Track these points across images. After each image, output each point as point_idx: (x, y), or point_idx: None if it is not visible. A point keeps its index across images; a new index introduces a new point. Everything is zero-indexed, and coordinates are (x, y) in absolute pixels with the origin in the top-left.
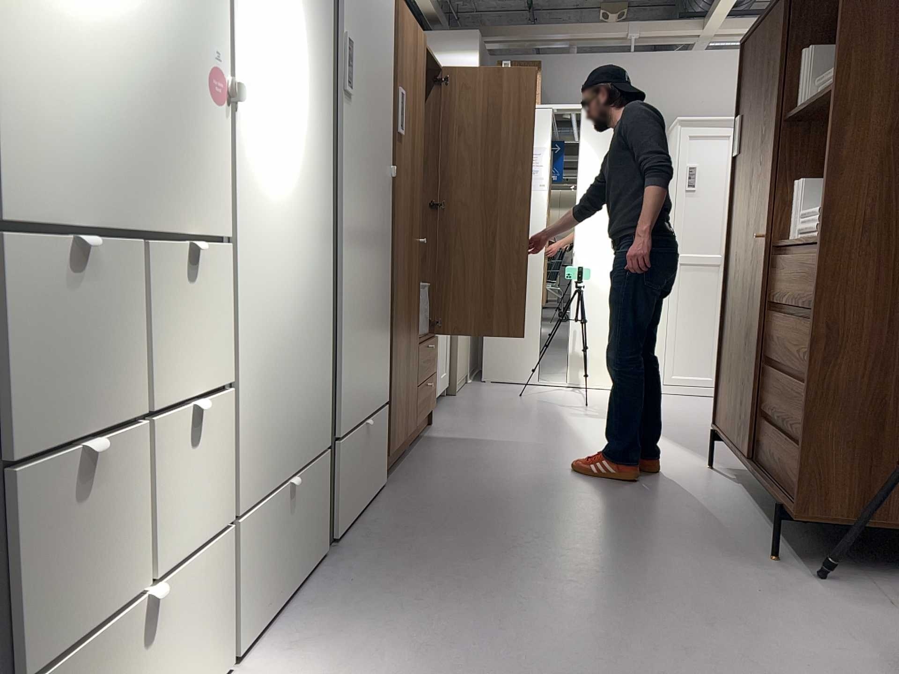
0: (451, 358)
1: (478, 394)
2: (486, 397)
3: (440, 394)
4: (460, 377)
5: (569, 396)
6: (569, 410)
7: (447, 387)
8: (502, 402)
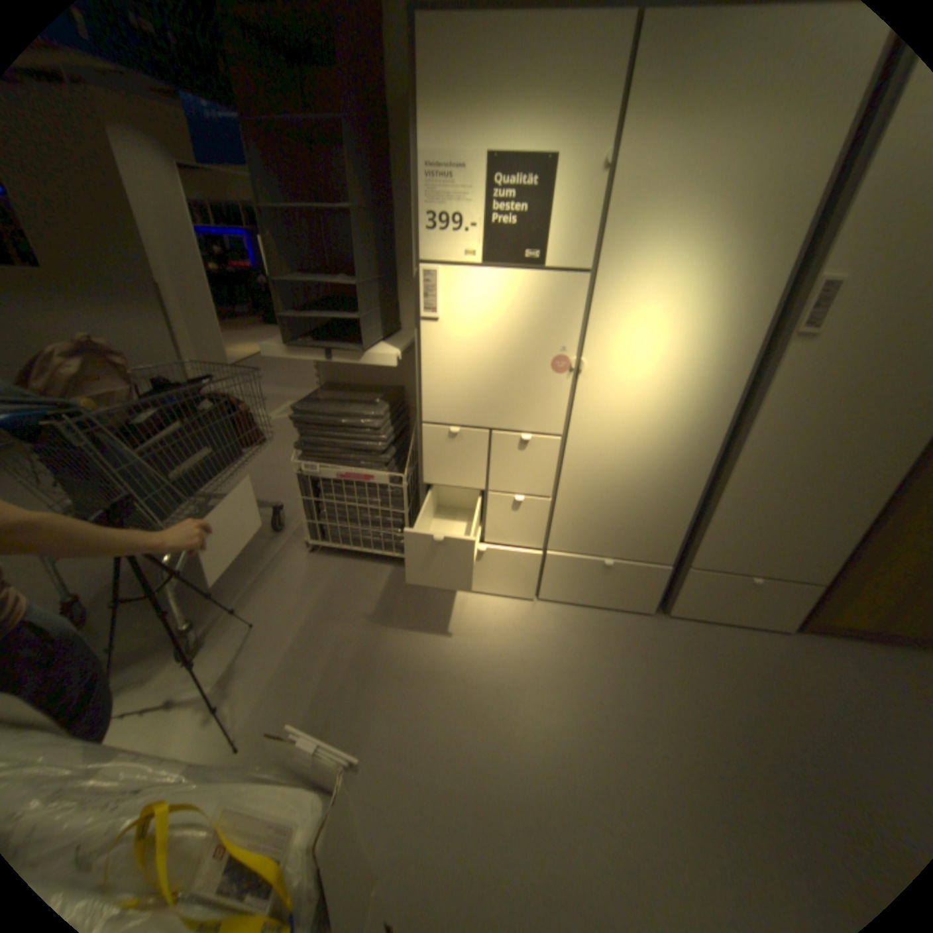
0: None
1: None
2: None
3: None
4: None
5: None
6: None
7: None
8: None
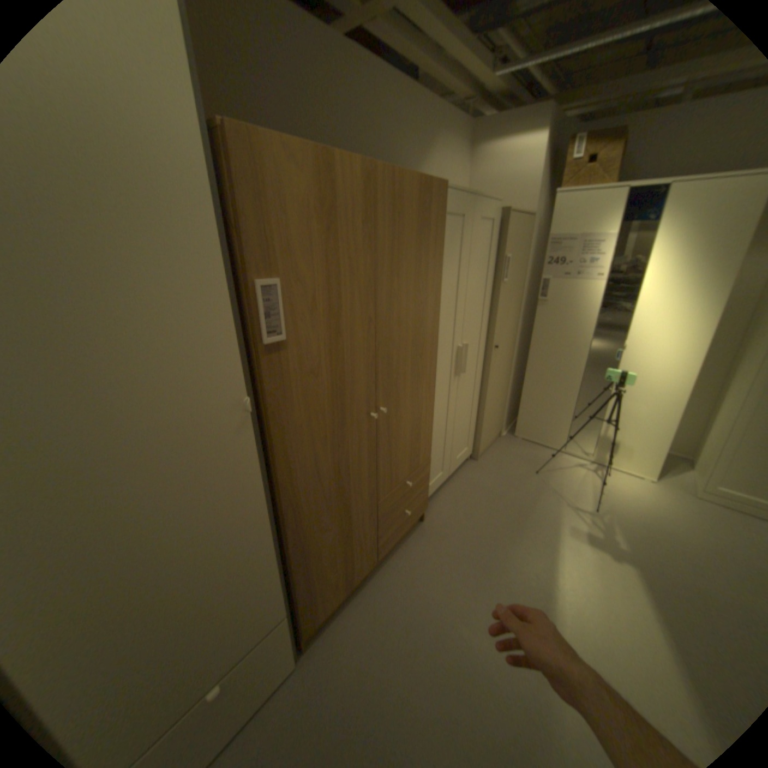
0: (476, 432)
1: (498, 460)
2: (503, 468)
3: (454, 470)
4: (486, 443)
5: (587, 480)
6: (573, 519)
7: (468, 456)
8: (513, 481)
